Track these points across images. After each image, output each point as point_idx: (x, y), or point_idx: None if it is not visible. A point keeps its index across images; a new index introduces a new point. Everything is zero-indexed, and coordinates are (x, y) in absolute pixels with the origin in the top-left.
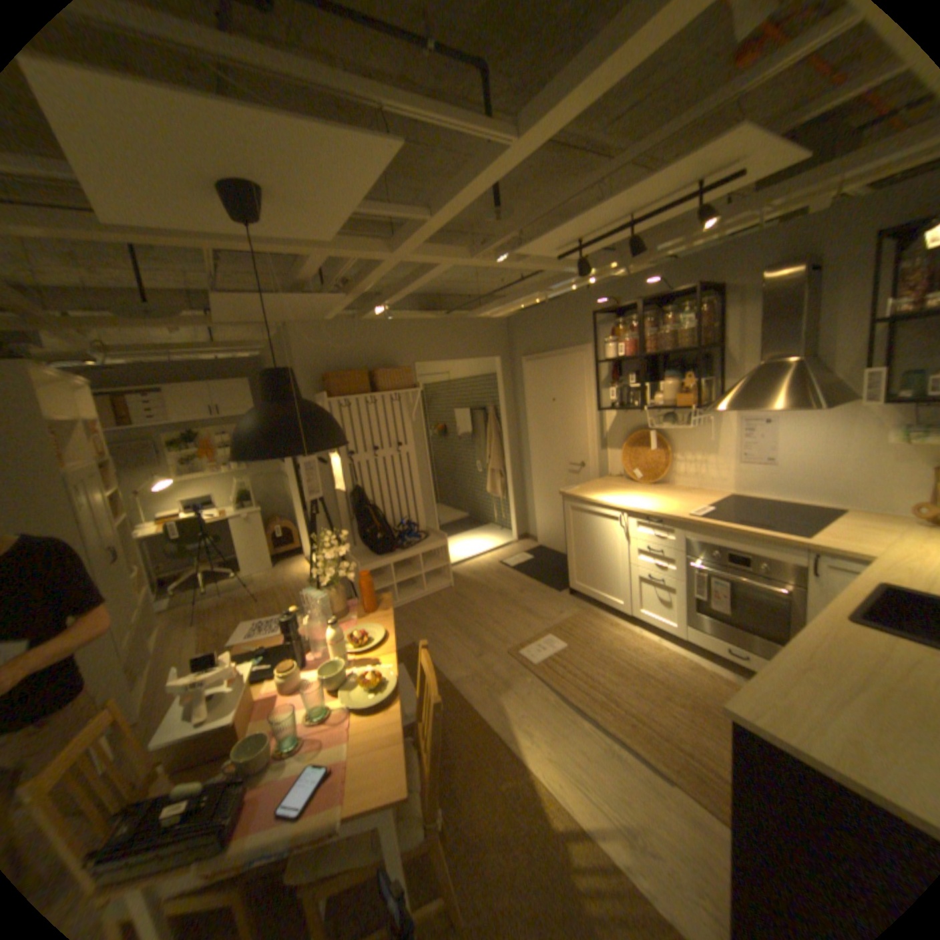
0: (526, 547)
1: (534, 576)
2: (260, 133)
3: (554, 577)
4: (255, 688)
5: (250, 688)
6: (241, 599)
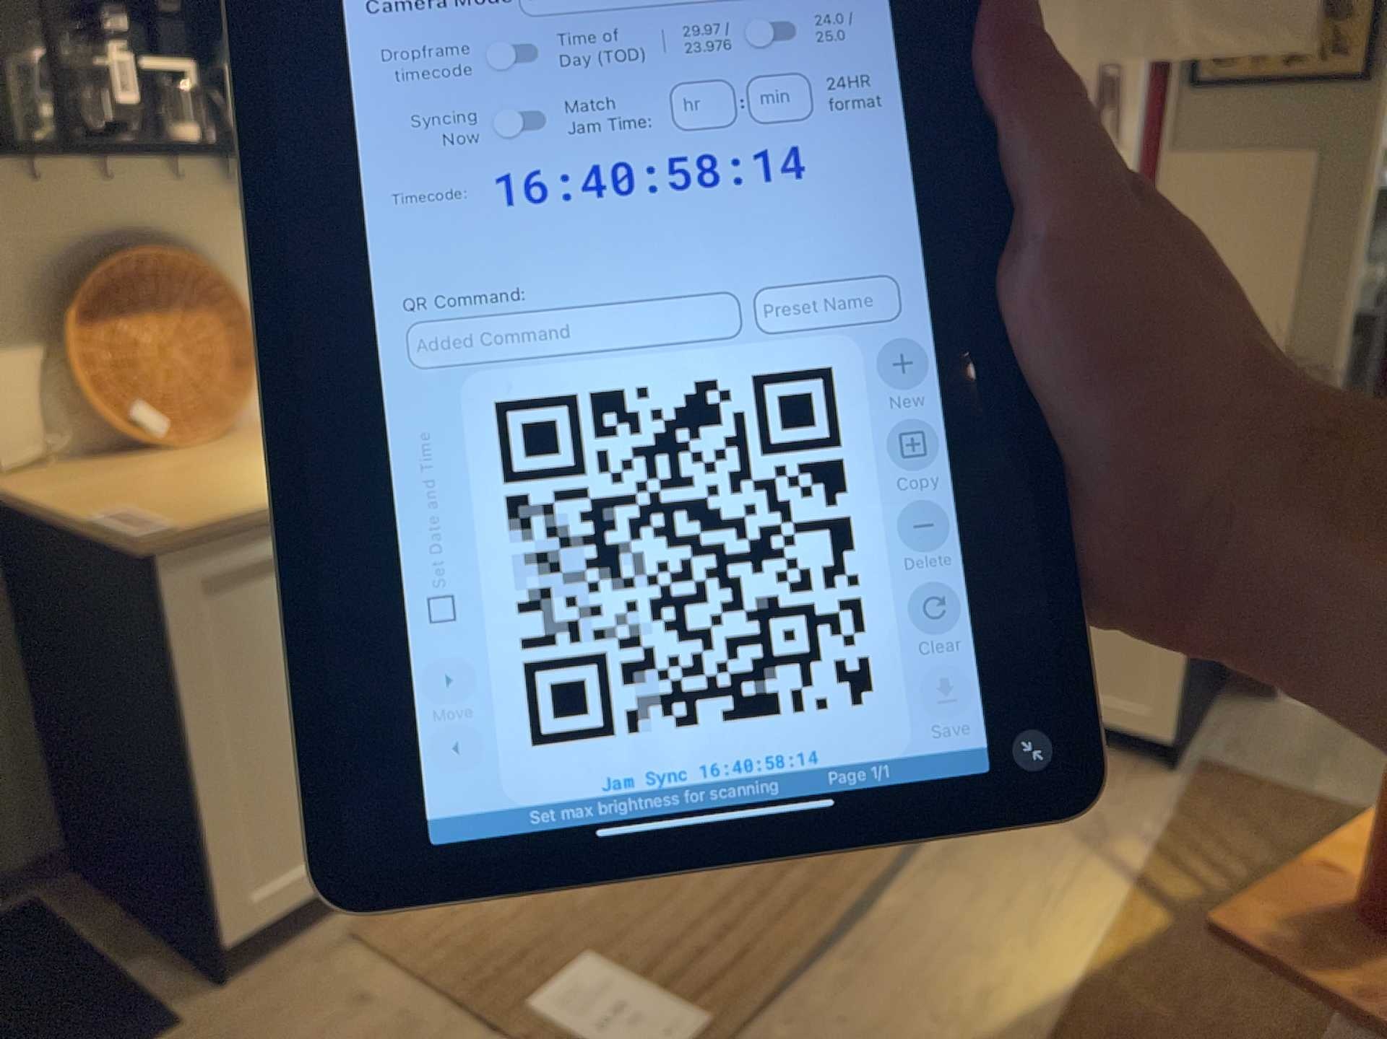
0: None
1: None
2: None
3: None
4: None
5: None
6: None
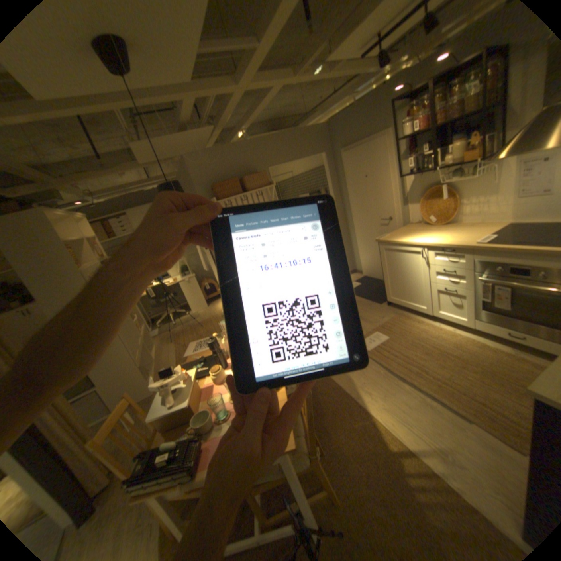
0: (355, 277)
1: (363, 295)
2: None
3: (376, 295)
4: (201, 381)
5: (199, 381)
6: (194, 325)
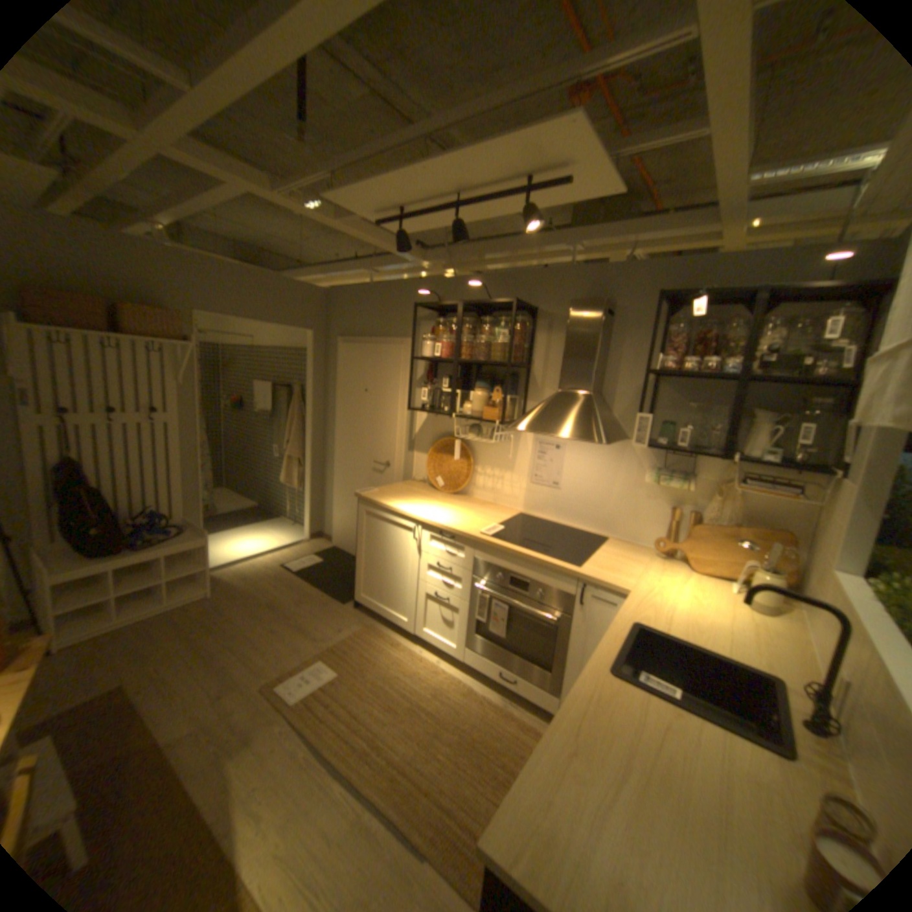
0: (317, 548)
1: (318, 584)
2: None
3: (340, 586)
4: None
5: None
6: None
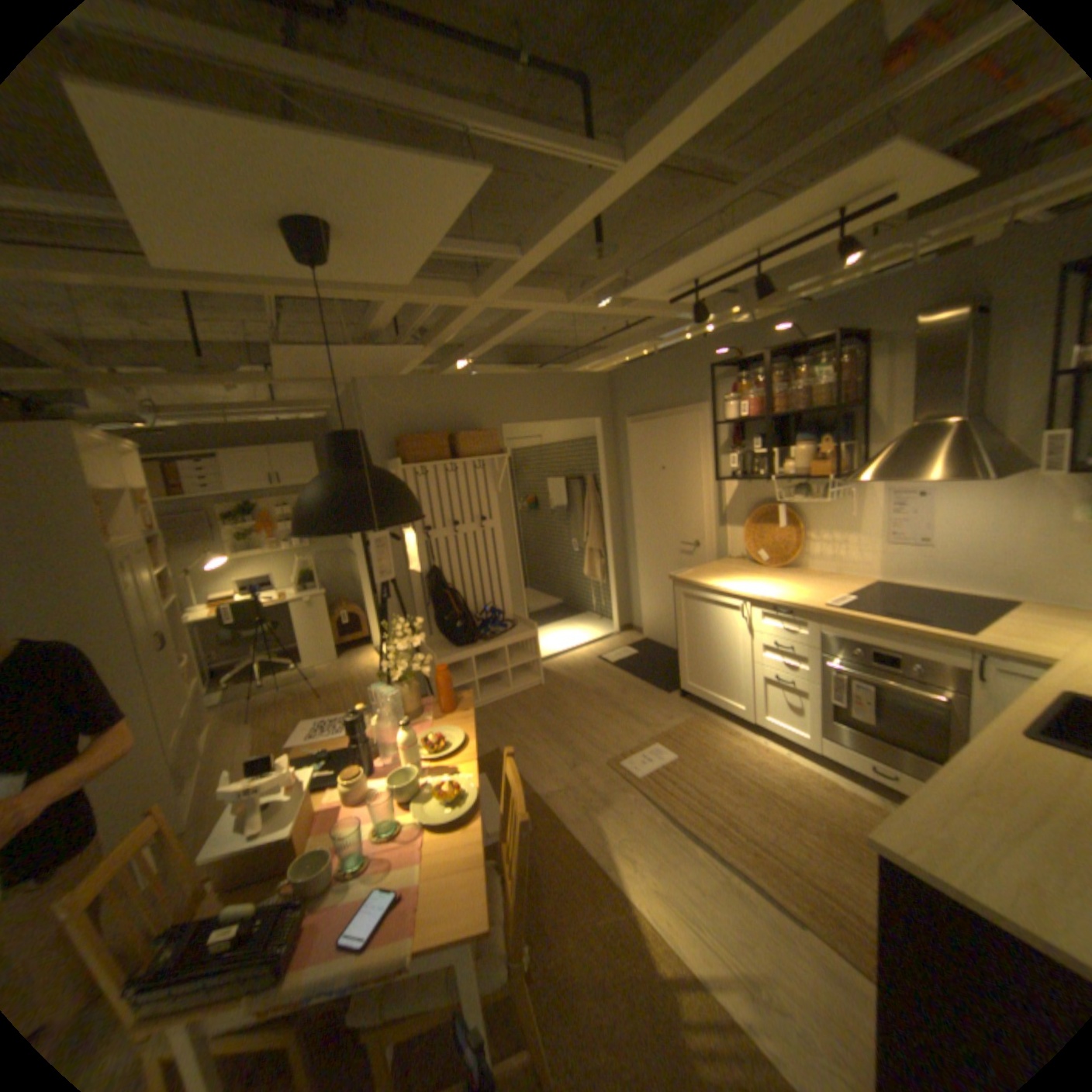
0: (629, 640)
1: (639, 674)
2: (329, 163)
3: (662, 676)
4: (316, 797)
5: (310, 797)
6: (302, 694)
